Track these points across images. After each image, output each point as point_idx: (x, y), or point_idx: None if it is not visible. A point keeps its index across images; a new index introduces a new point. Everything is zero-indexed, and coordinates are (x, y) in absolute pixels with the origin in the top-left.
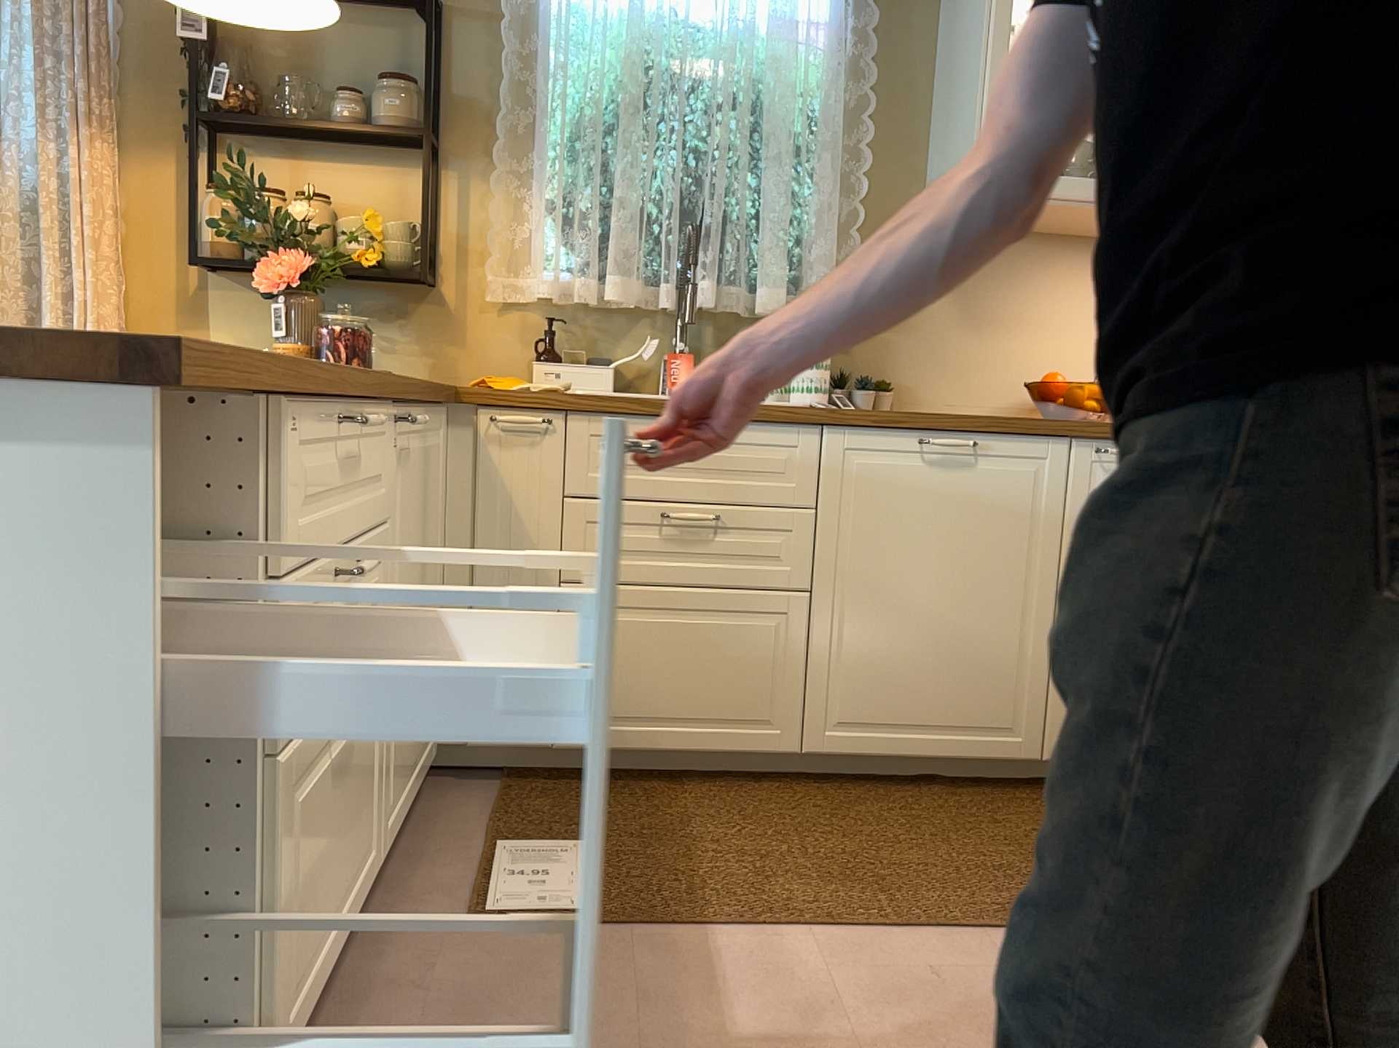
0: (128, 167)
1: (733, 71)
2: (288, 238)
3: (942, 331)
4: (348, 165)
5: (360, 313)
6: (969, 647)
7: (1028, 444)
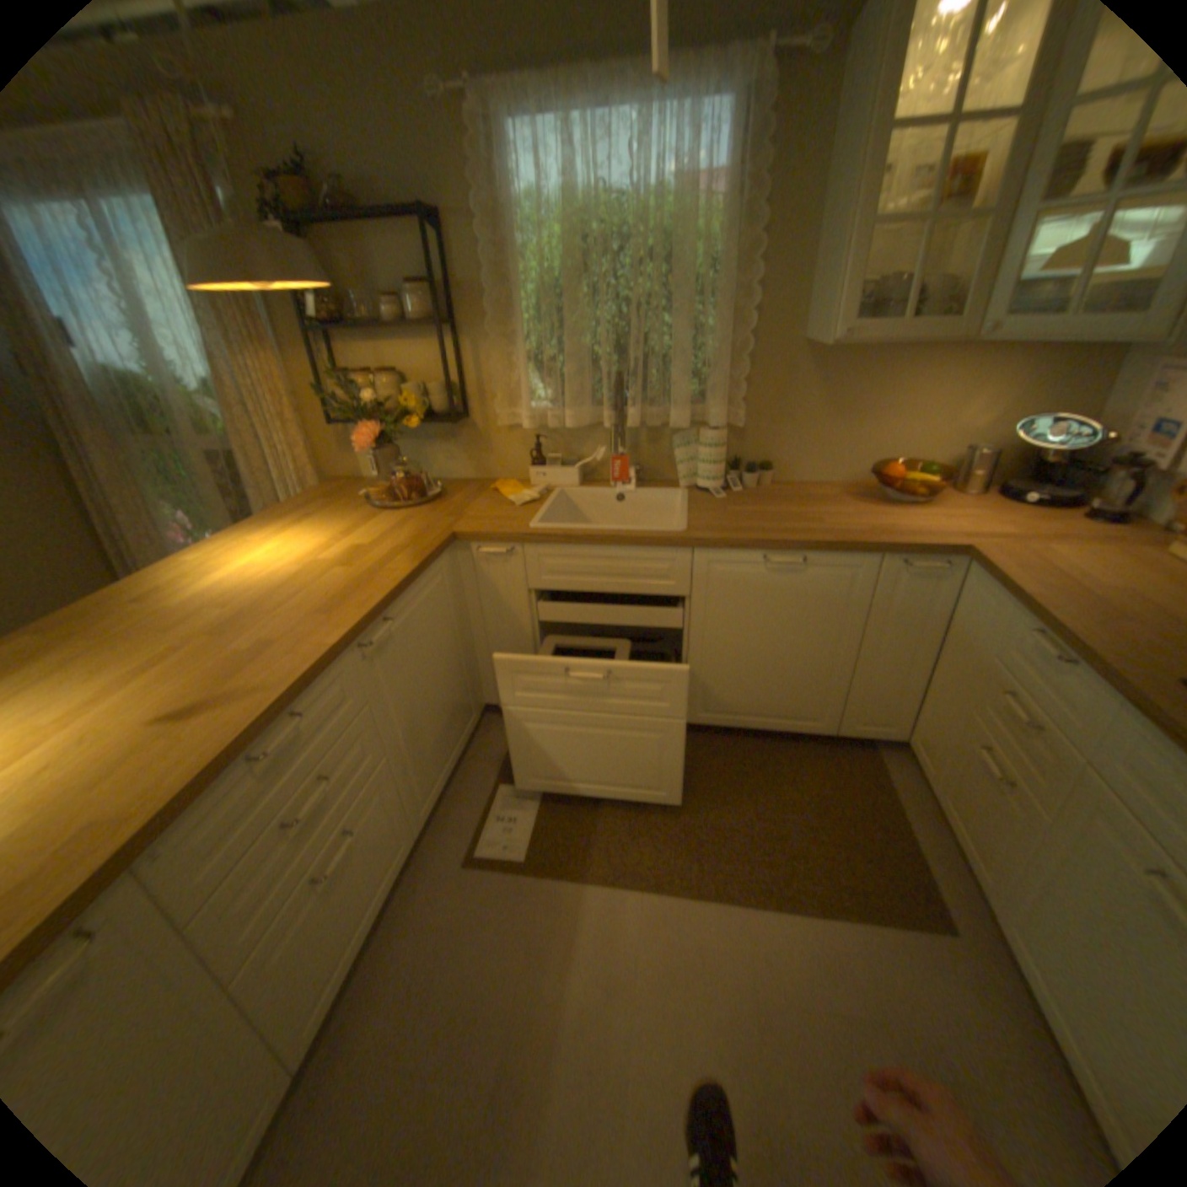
0: (284, 358)
1: (645, 235)
2: (364, 413)
3: (813, 423)
4: (402, 341)
5: (429, 437)
6: (791, 677)
7: (847, 558)
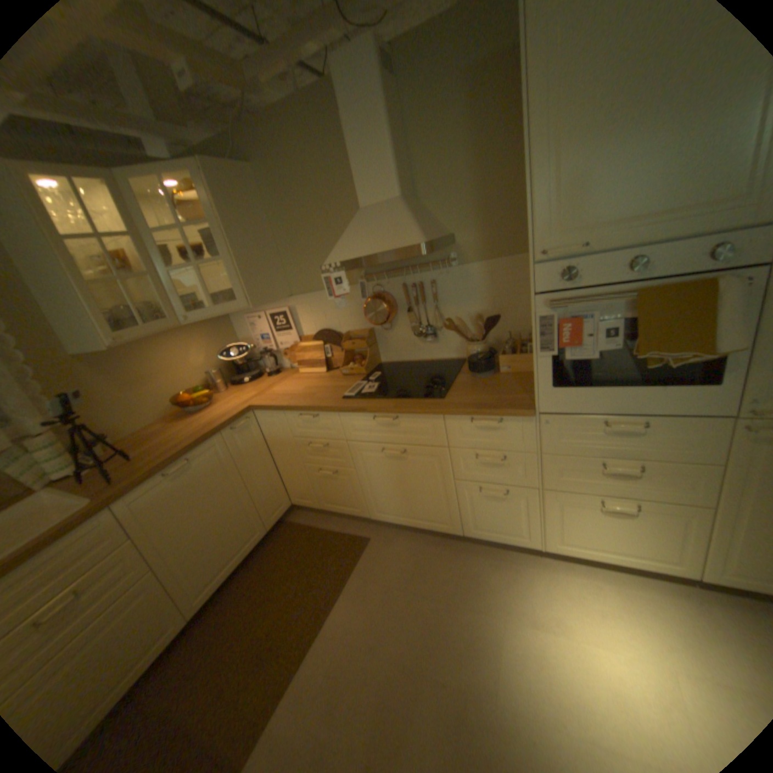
0: None
1: None
2: None
3: (112, 399)
4: None
5: None
6: (226, 526)
7: (205, 445)
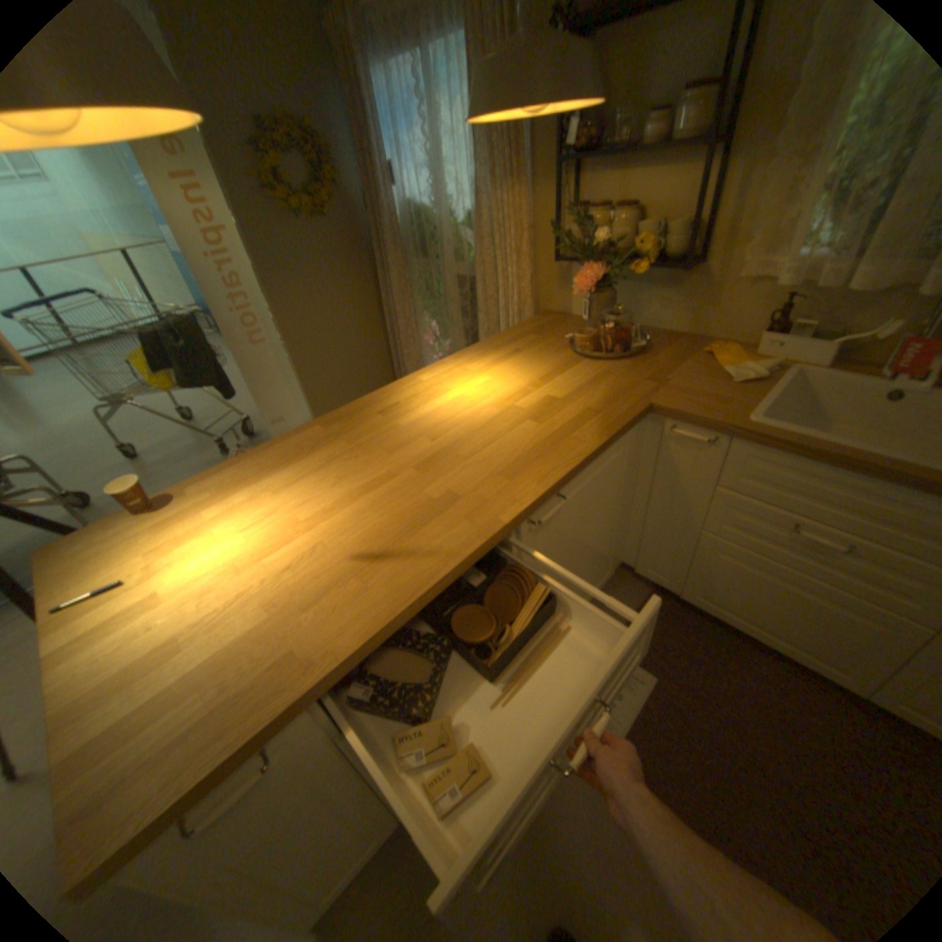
0: (534, 190)
1: None
2: (592, 252)
3: None
4: (656, 165)
5: (650, 280)
6: None
7: None
